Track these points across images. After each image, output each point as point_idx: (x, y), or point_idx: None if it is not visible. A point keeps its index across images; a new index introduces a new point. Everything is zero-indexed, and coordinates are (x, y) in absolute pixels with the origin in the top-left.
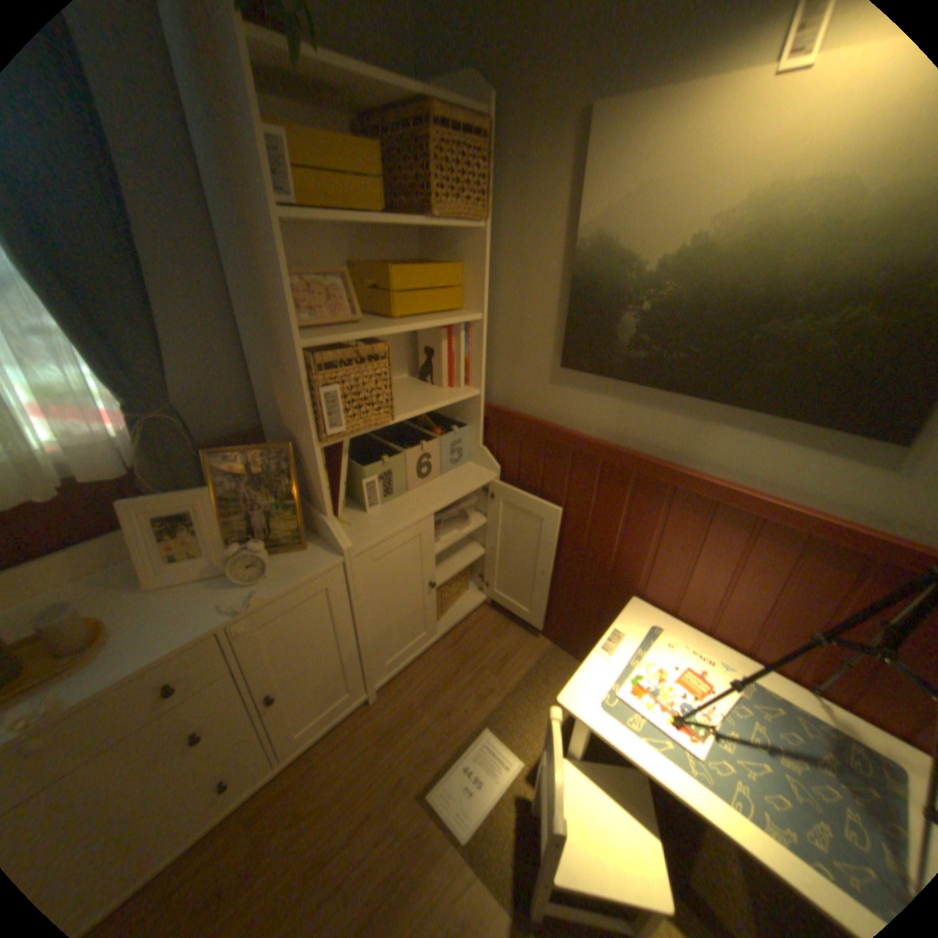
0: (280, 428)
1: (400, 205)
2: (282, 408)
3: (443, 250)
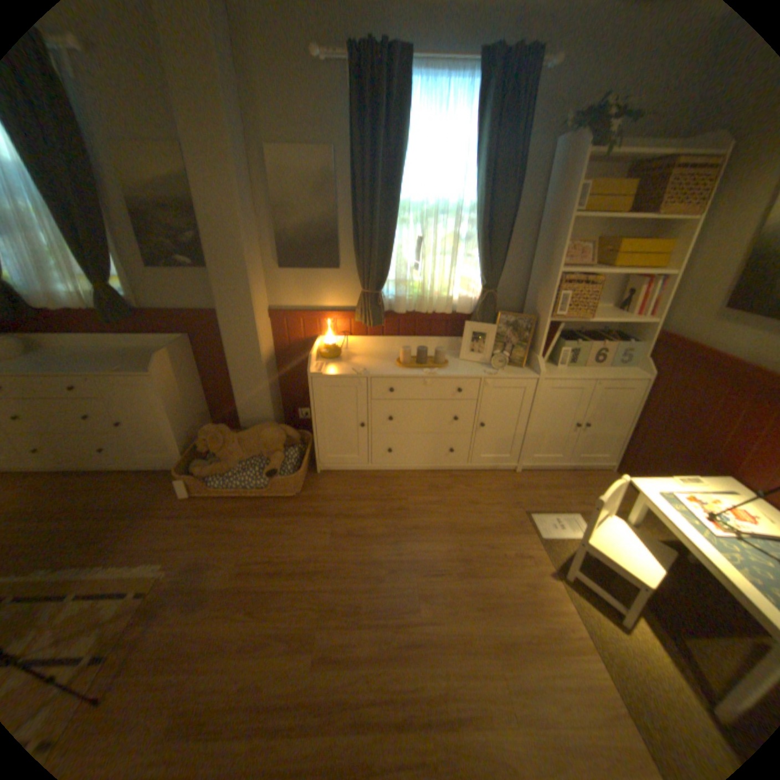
0: (531, 312)
1: (641, 208)
2: (537, 301)
3: (665, 232)
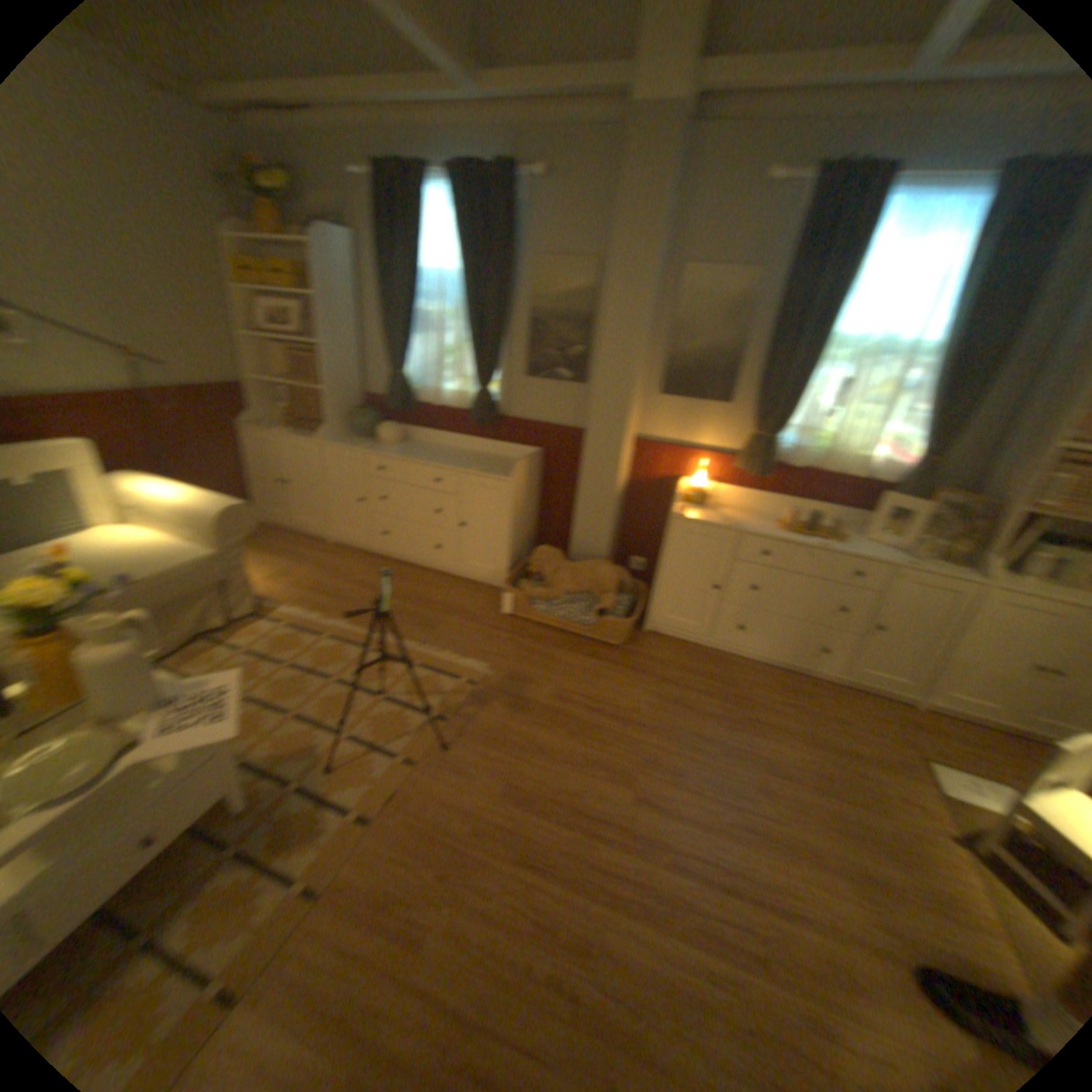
0: (995, 496)
1: None
2: (1009, 482)
3: None
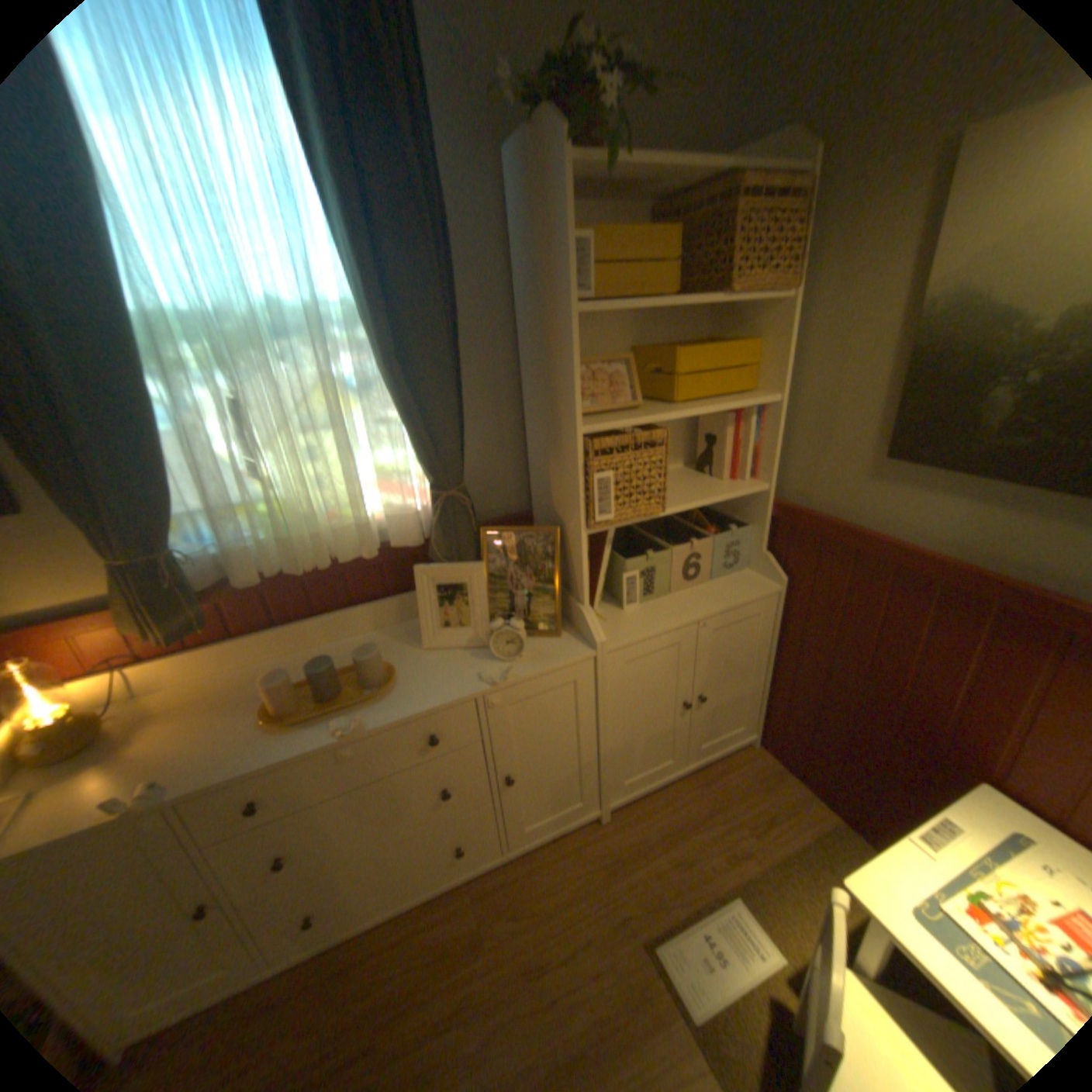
0: (548, 512)
1: (695, 283)
2: (554, 492)
3: (739, 324)
